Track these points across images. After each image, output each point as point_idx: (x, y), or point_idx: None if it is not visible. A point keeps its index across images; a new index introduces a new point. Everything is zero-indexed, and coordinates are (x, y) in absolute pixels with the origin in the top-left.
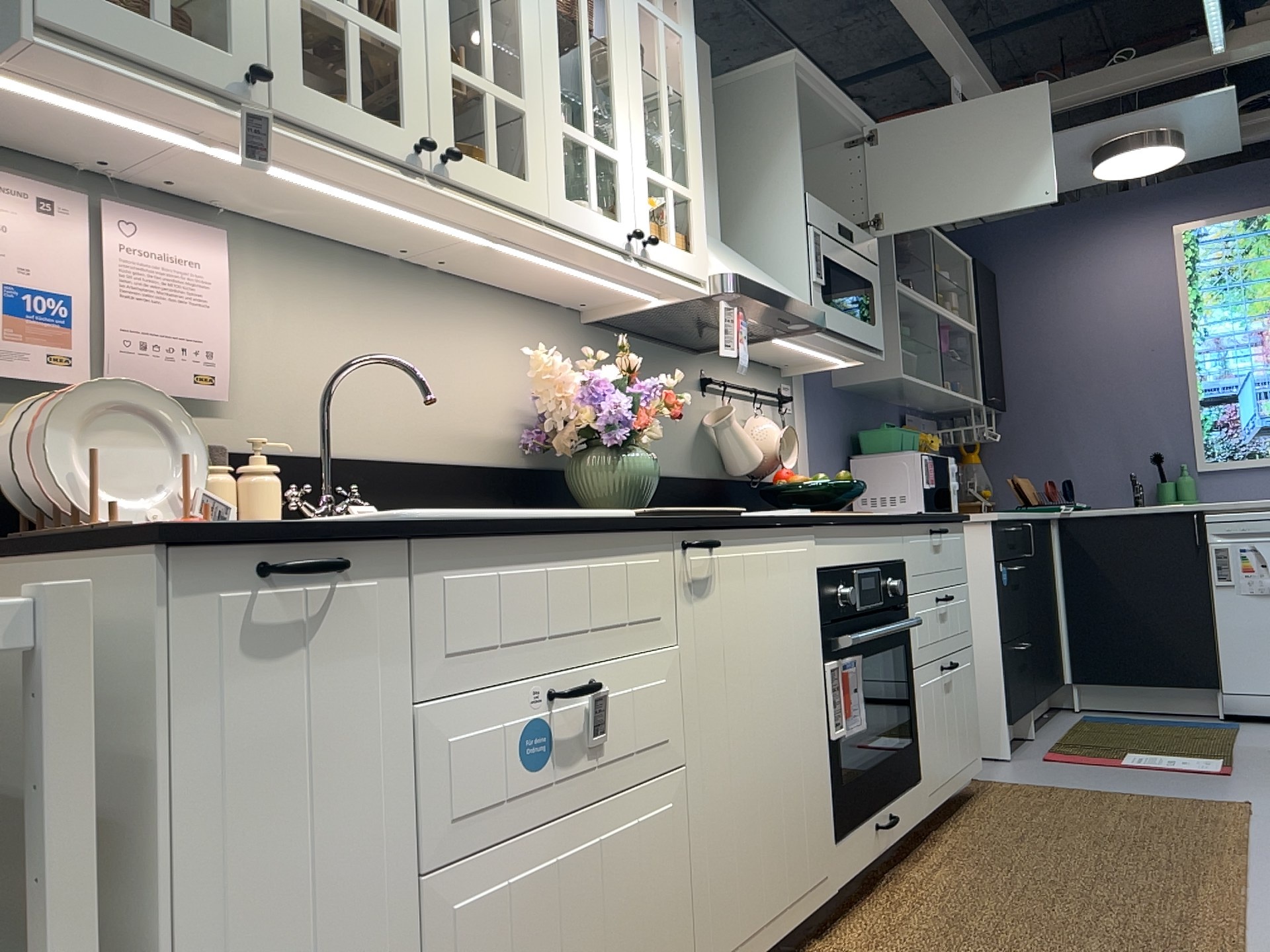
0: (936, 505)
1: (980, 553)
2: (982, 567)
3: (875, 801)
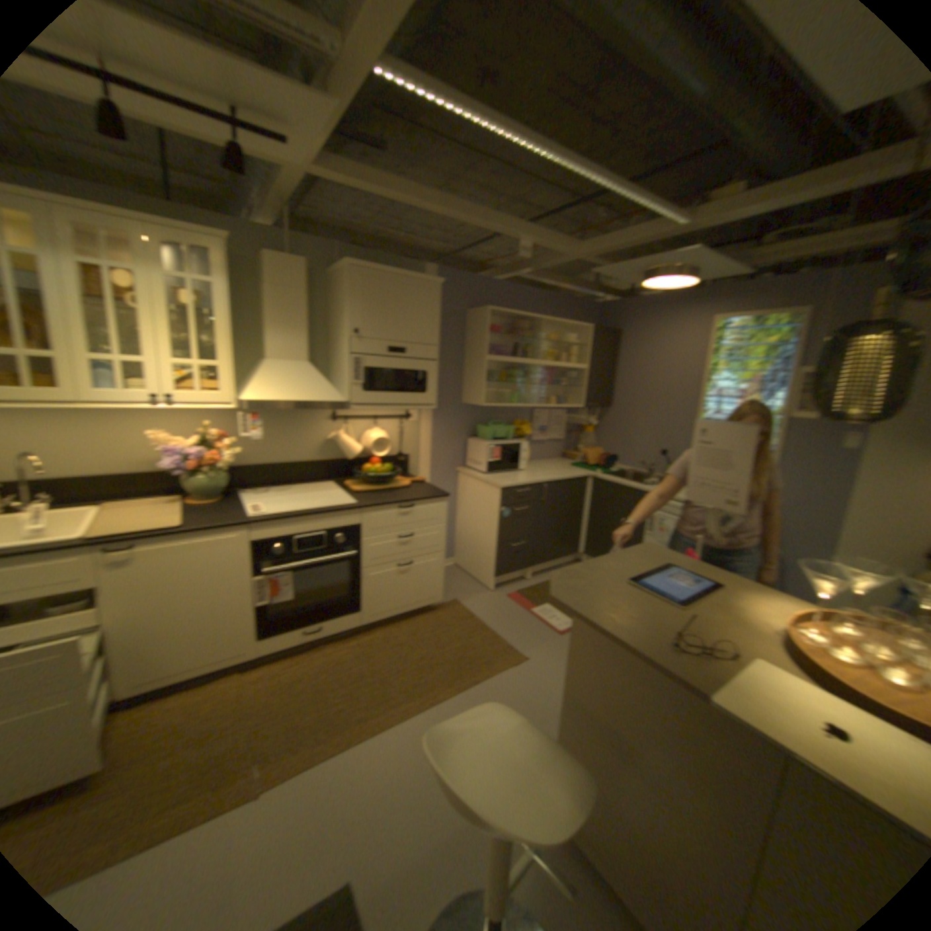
0: (499, 468)
1: (497, 500)
2: (496, 506)
3: (306, 623)
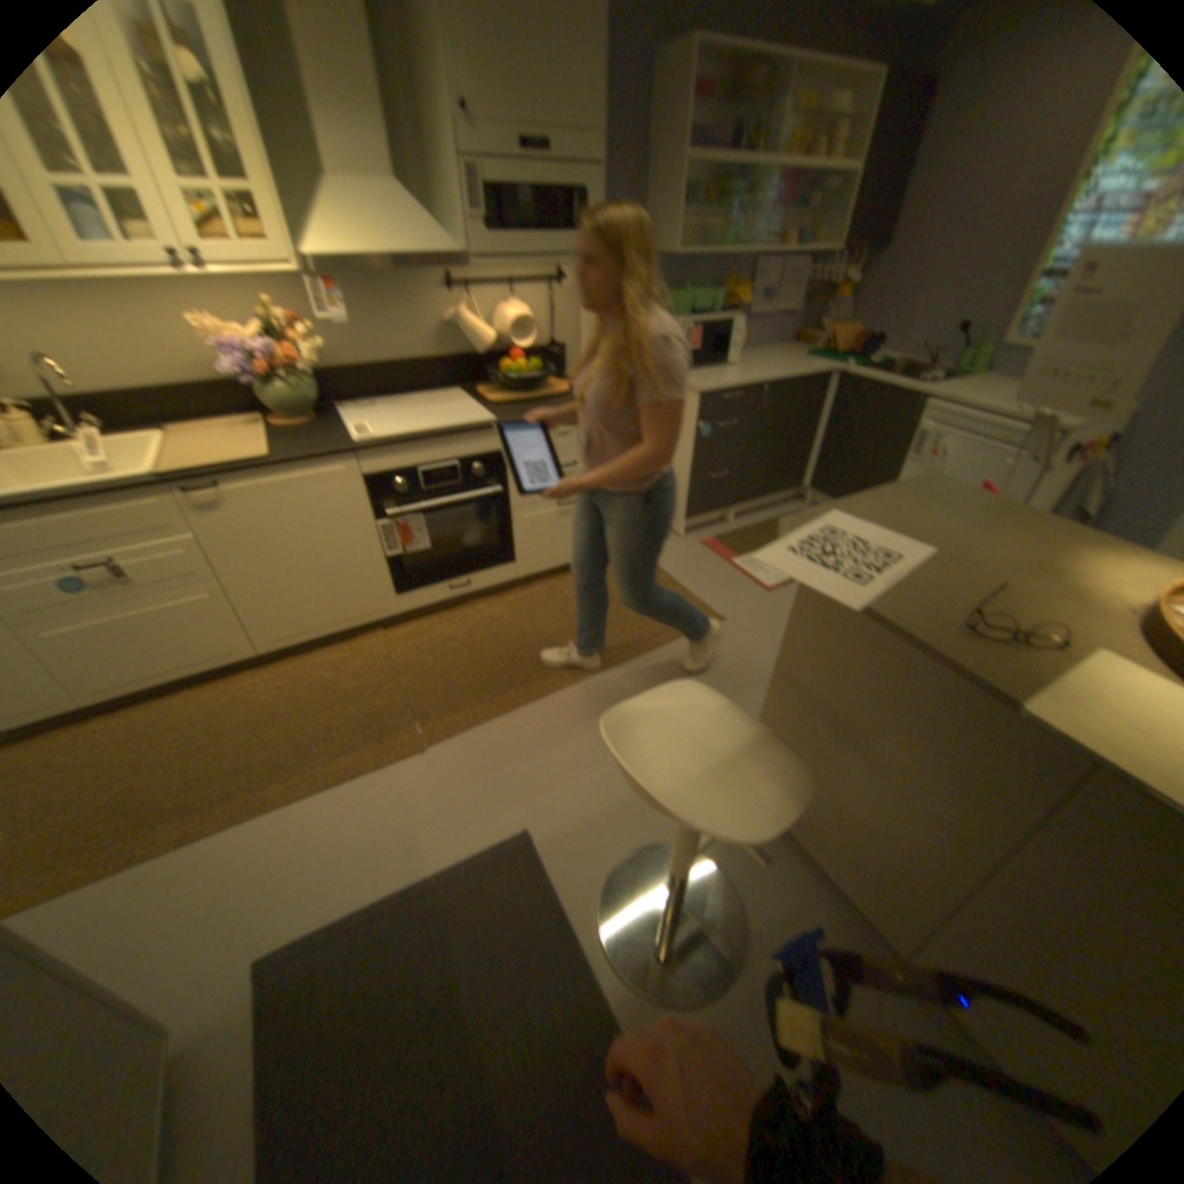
0: (697, 364)
1: (692, 414)
2: (691, 423)
3: (449, 578)
